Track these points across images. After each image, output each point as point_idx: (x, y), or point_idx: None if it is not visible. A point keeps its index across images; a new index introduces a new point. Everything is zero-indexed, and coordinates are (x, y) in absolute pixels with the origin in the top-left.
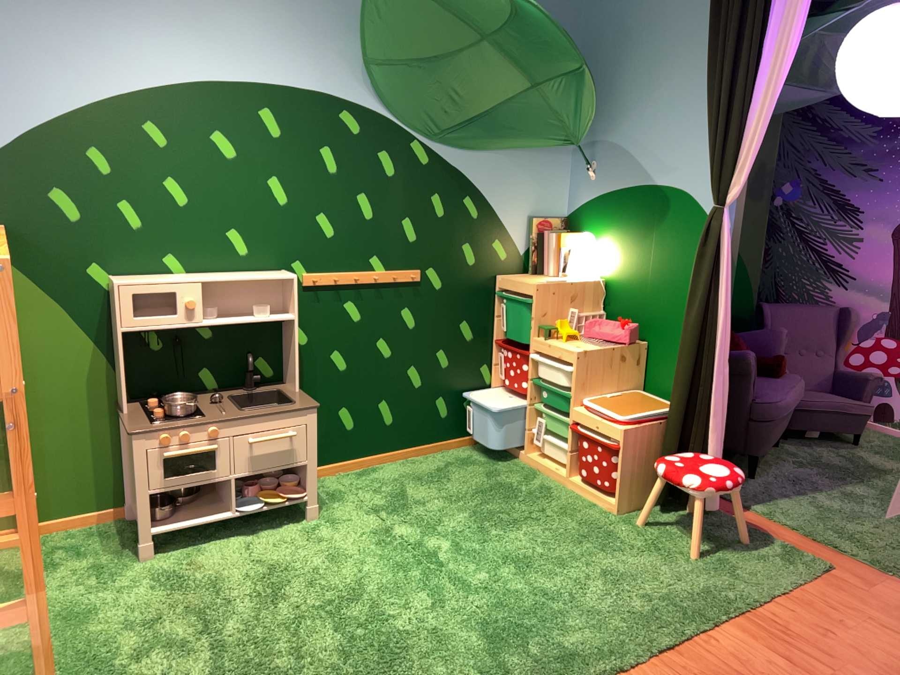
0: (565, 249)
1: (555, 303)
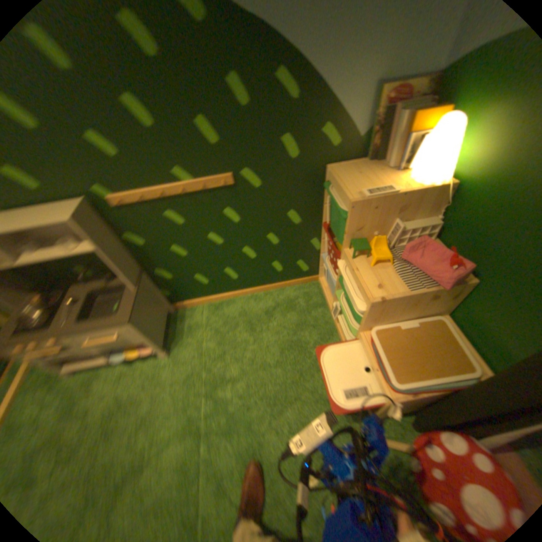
0: (424, 133)
1: (382, 217)
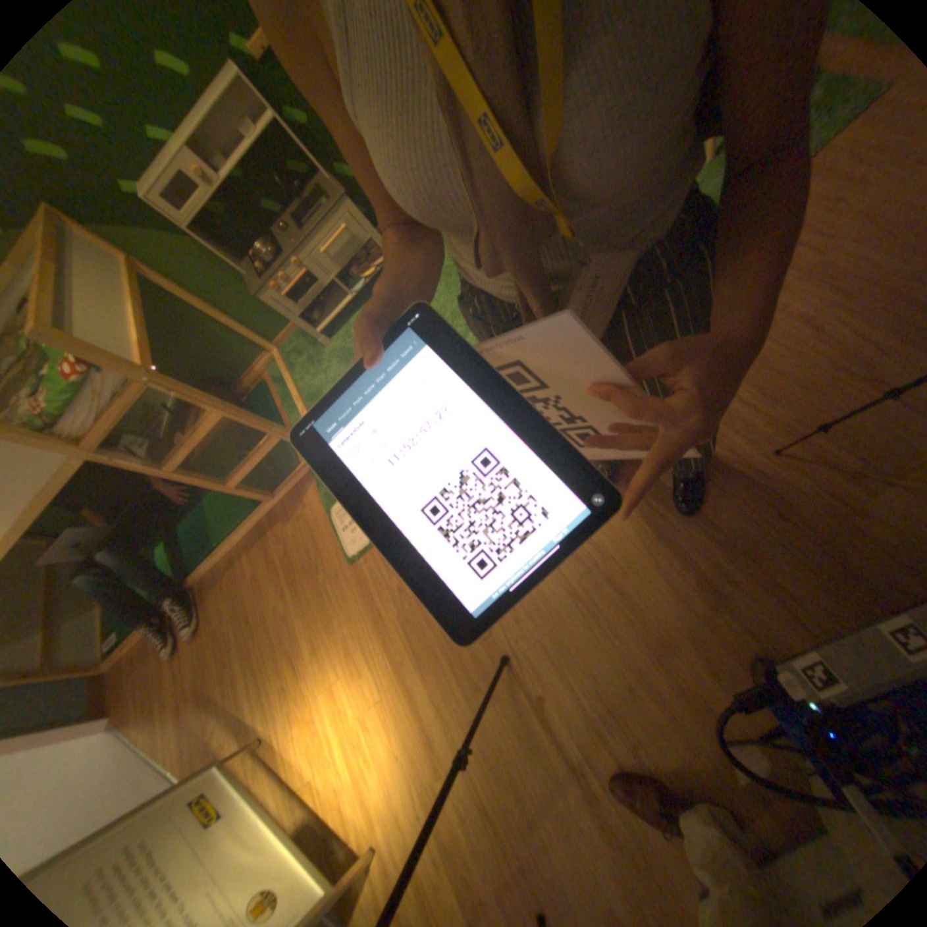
0: None
1: None
